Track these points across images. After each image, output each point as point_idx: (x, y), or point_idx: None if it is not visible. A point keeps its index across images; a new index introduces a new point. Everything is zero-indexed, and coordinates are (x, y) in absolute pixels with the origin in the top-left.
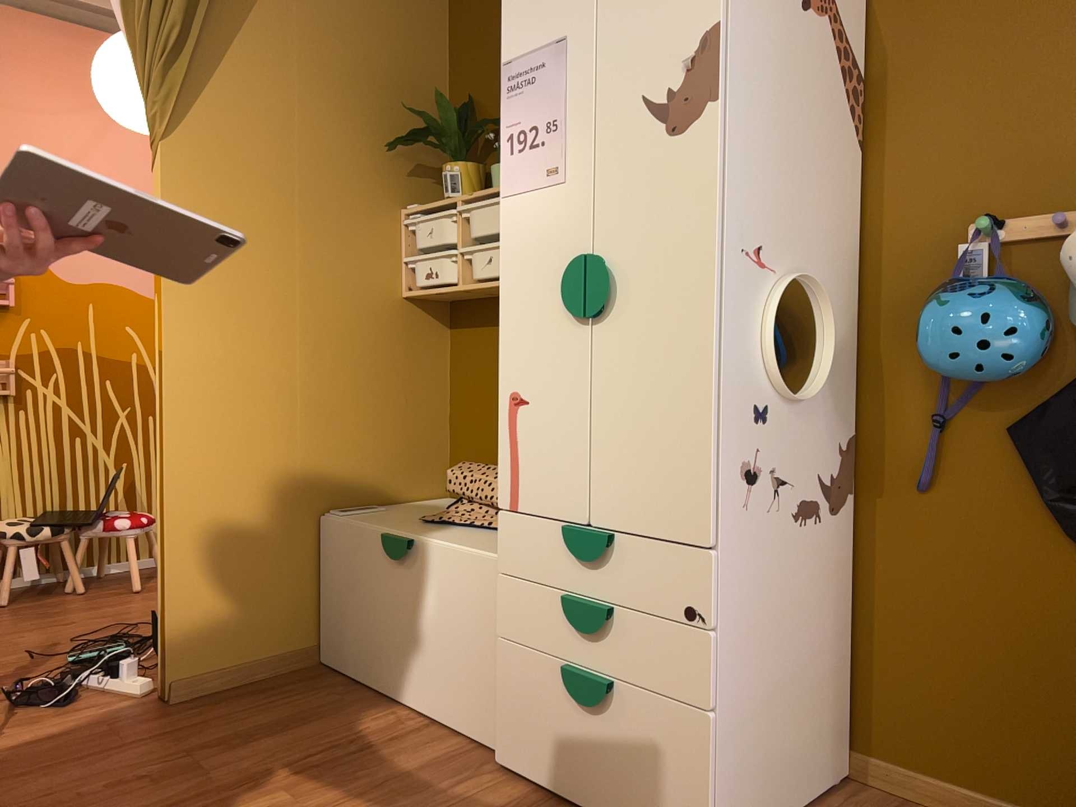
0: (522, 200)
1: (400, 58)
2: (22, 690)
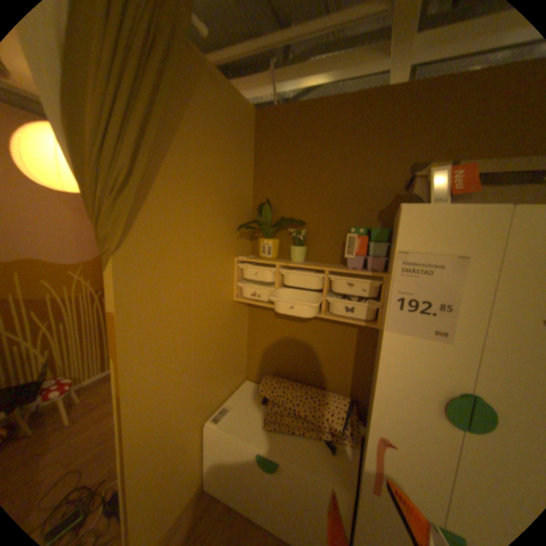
0: (407, 339)
1: (236, 175)
2: None
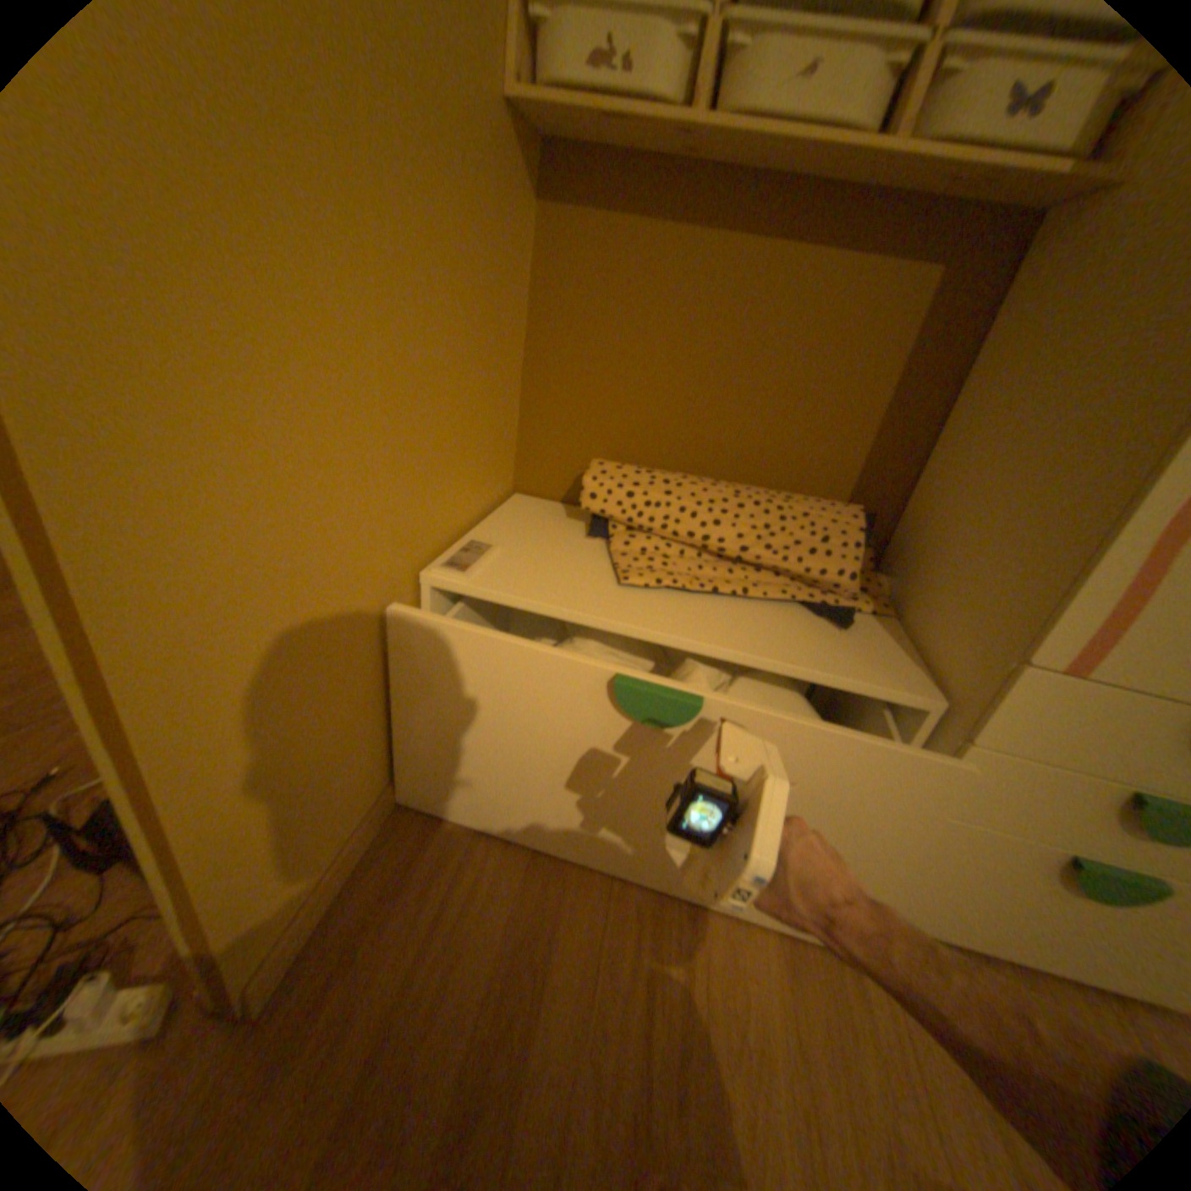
0: None
1: None
2: None
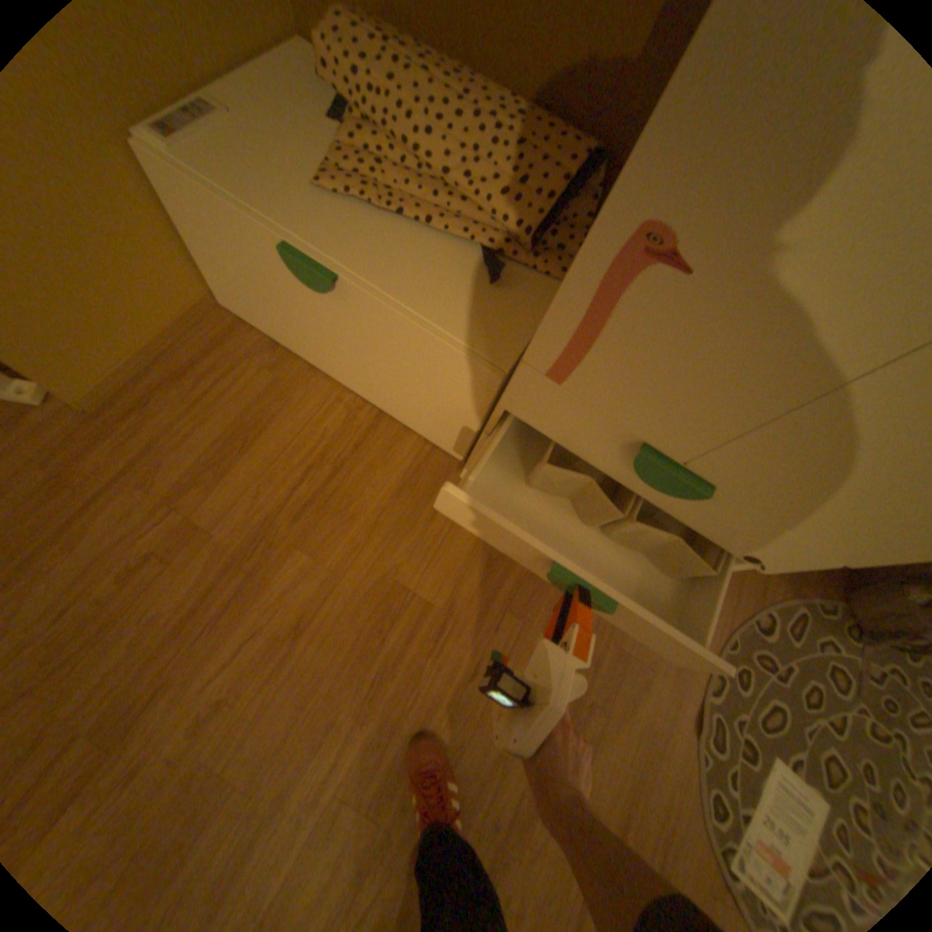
0: None
1: None
2: None
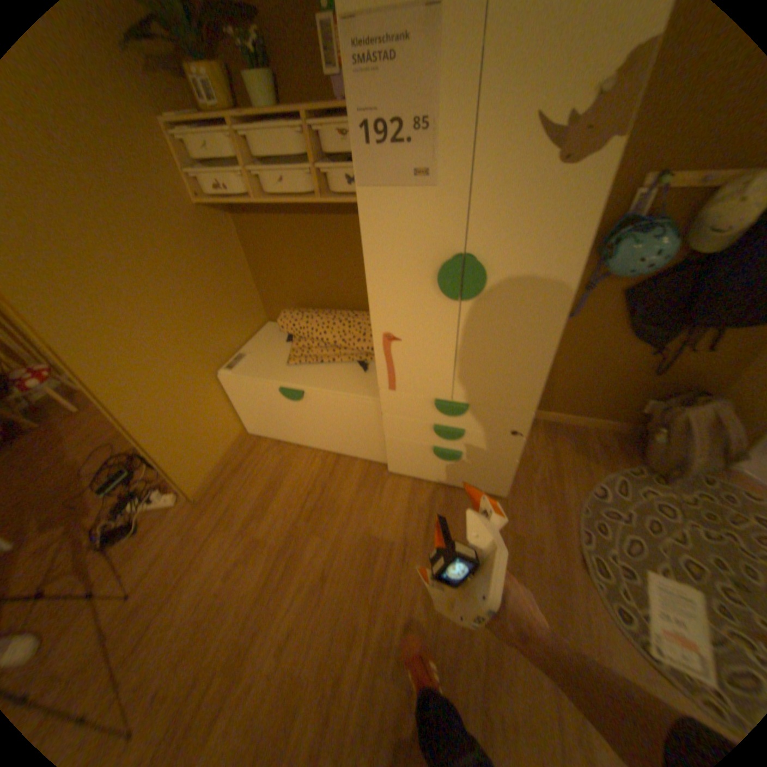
0: (384, 195)
1: None
2: (94, 535)
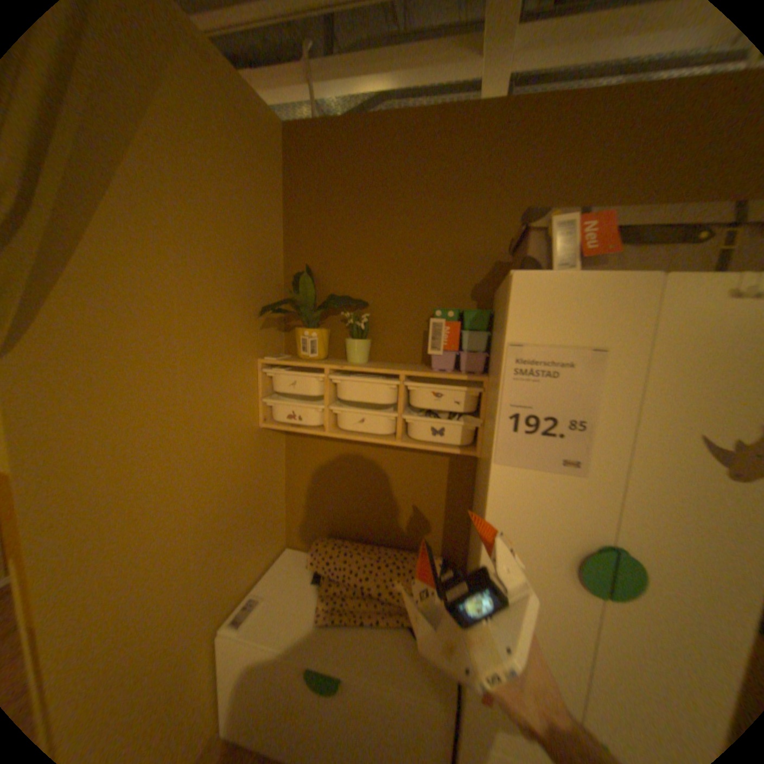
0: (525, 475)
1: (254, 226)
2: None
